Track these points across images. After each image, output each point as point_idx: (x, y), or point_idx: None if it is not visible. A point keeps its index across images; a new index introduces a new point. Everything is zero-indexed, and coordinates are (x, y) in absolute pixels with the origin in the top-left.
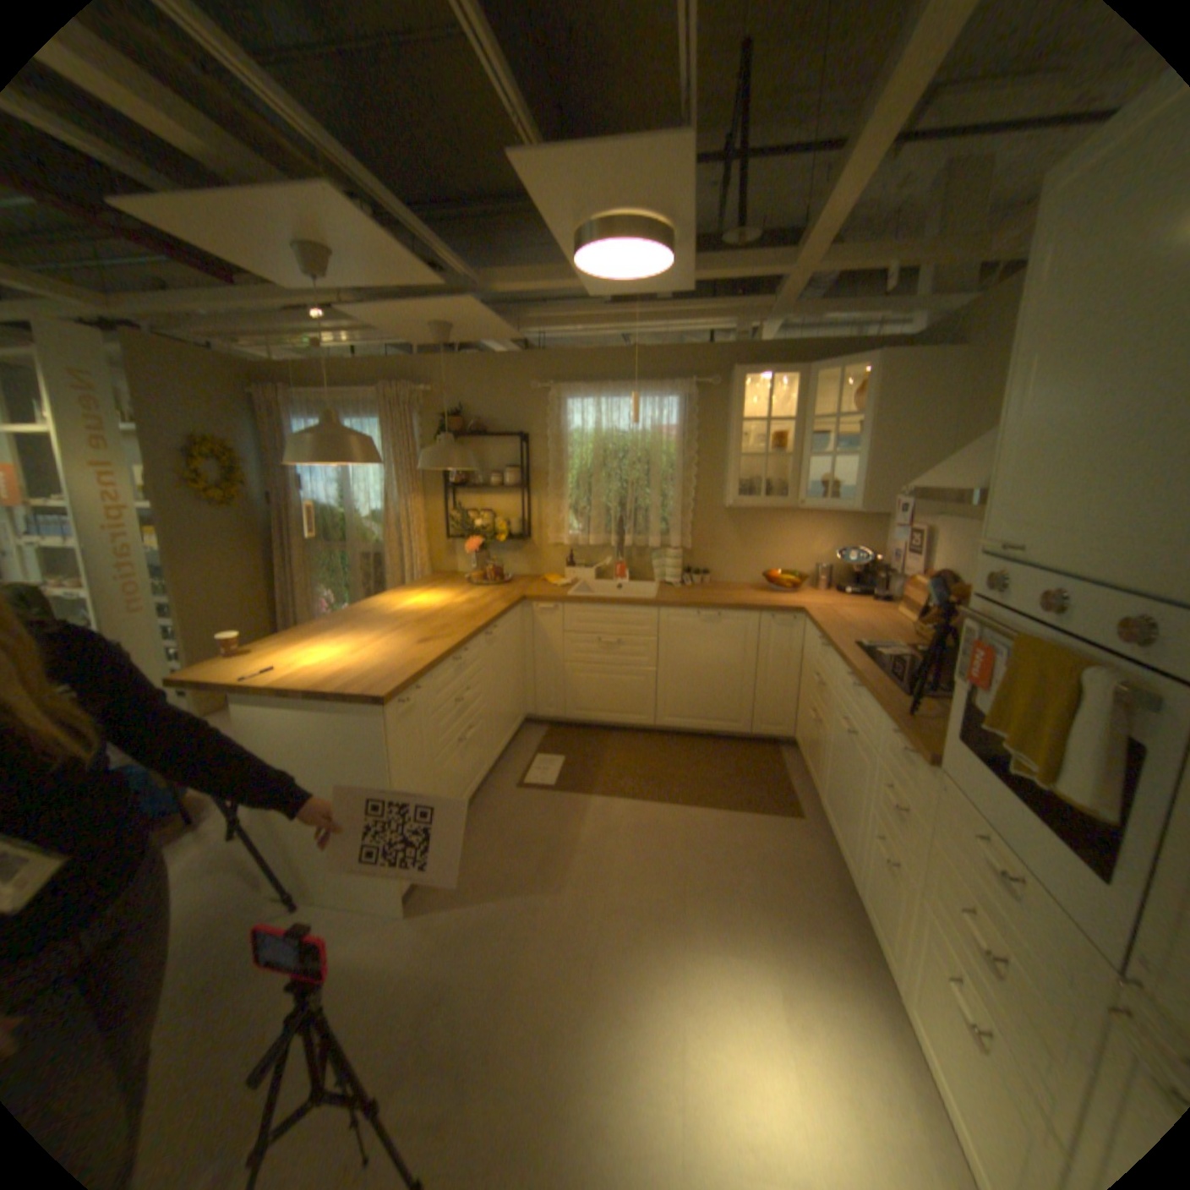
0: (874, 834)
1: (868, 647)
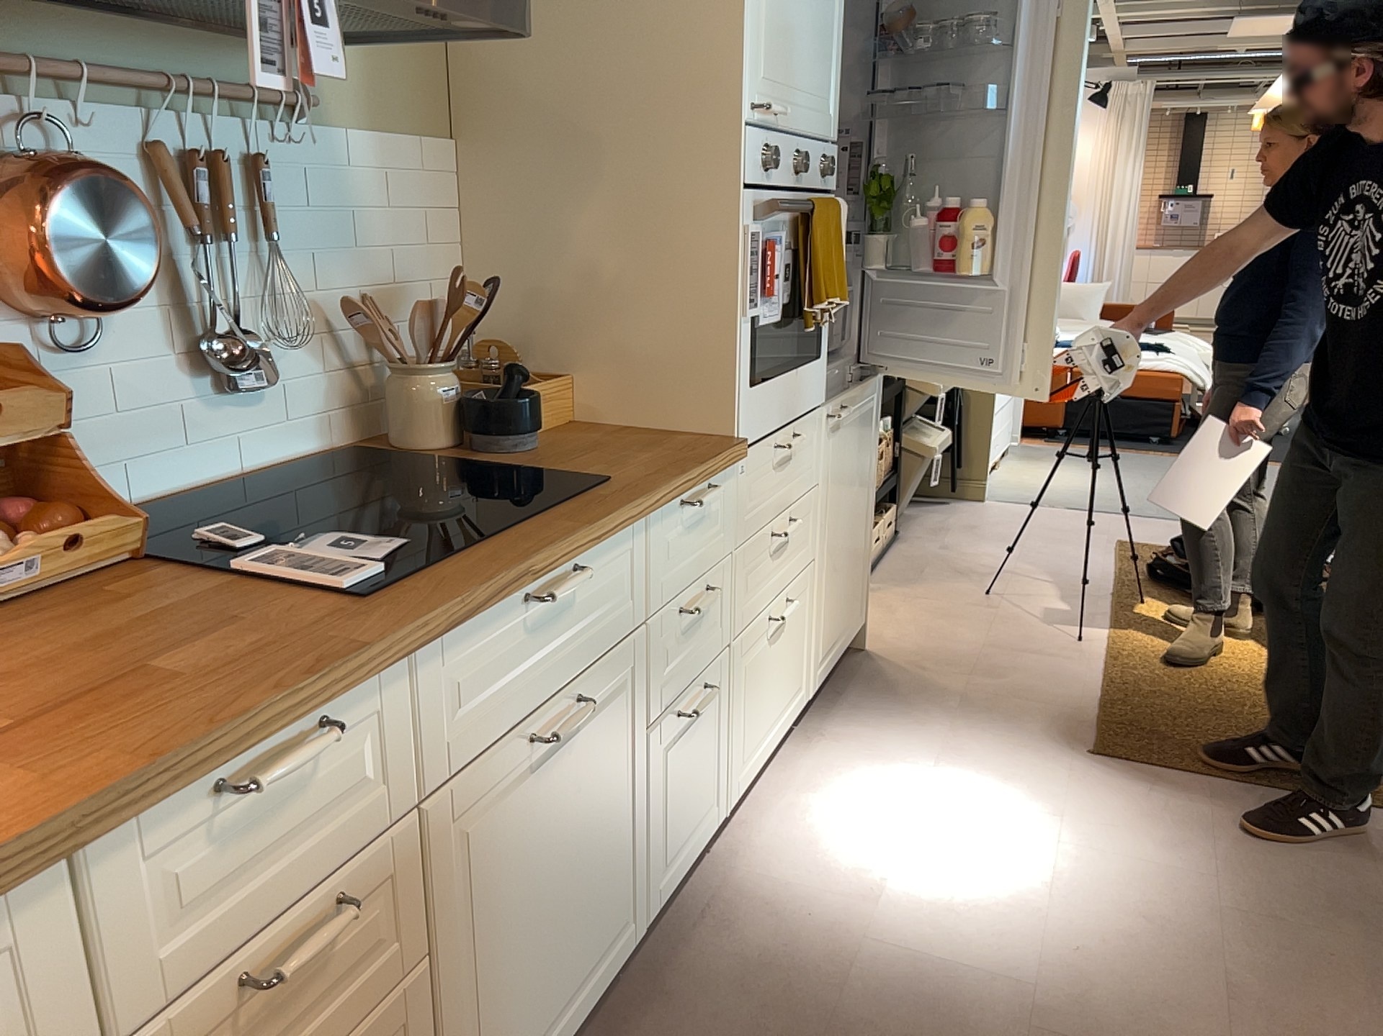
0: (657, 756)
1: (361, 574)
